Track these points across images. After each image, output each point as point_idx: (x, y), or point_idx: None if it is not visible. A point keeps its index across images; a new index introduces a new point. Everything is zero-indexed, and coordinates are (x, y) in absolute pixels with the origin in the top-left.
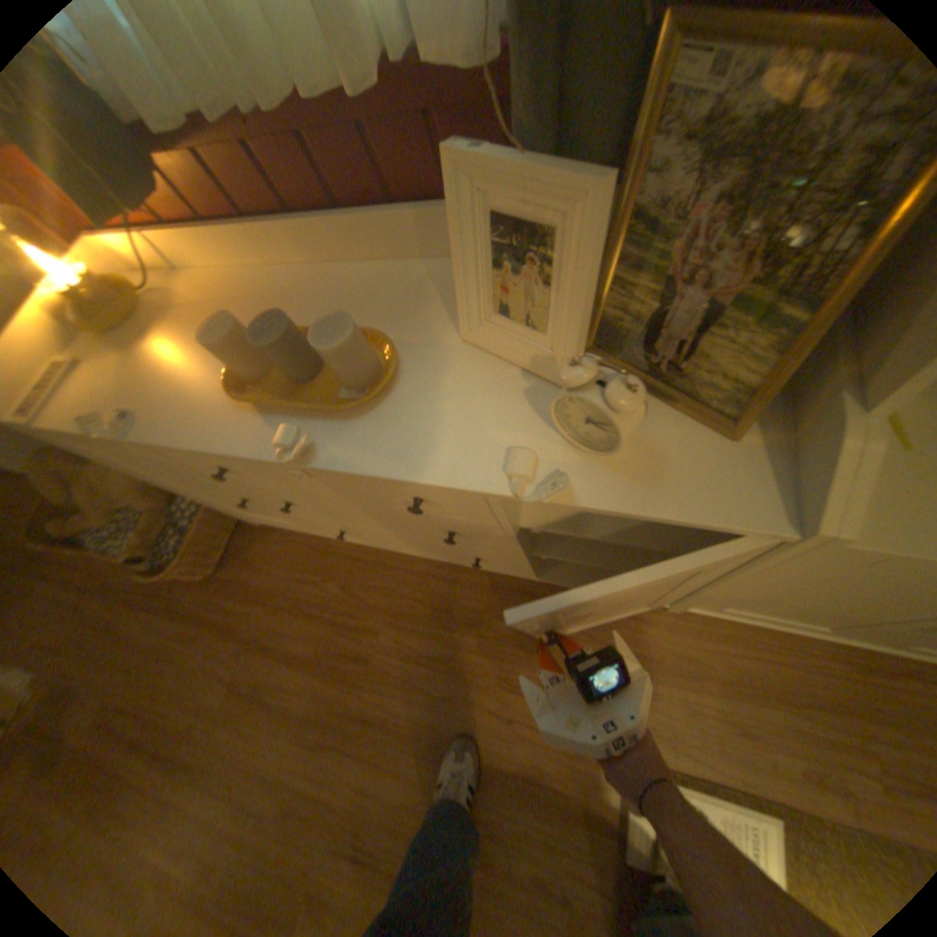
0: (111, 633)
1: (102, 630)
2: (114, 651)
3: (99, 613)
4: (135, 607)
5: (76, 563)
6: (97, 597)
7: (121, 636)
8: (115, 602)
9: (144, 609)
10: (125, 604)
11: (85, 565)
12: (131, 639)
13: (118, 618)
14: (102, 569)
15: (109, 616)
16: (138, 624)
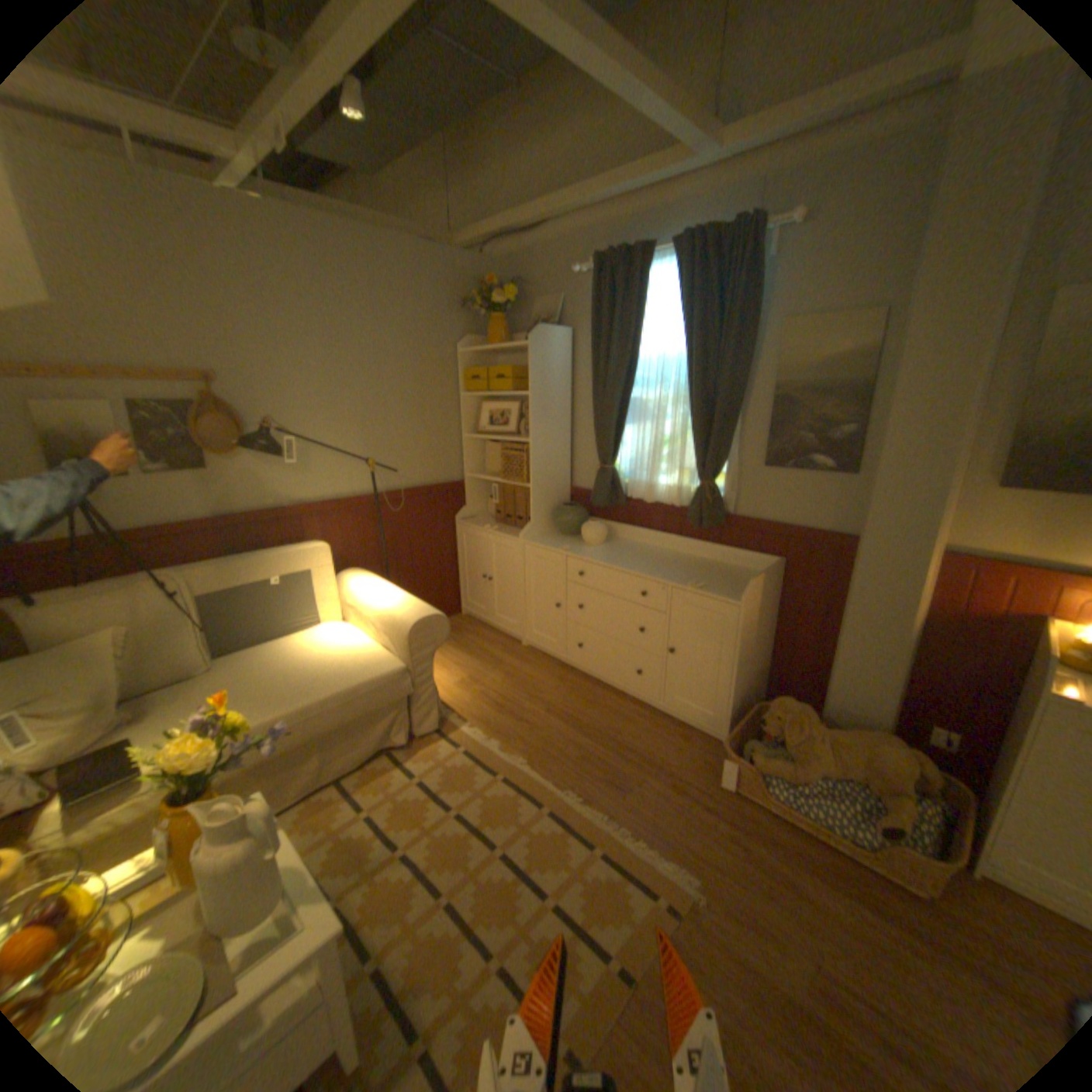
0: (798, 892)
1: (782, 882)
2: (811, 914)
3: (772, 863)
4: (822, 880)
5: (720, 799)
6: (762, 845)
7: (815, 902)
8: (791, 862)
9: (839, 890)
10: (806, 871)
11: (732, 806)
12: (832, 913)
13: (802, 881)
14: (758, 820)
15: (787, 872)
16: (835, 901)
